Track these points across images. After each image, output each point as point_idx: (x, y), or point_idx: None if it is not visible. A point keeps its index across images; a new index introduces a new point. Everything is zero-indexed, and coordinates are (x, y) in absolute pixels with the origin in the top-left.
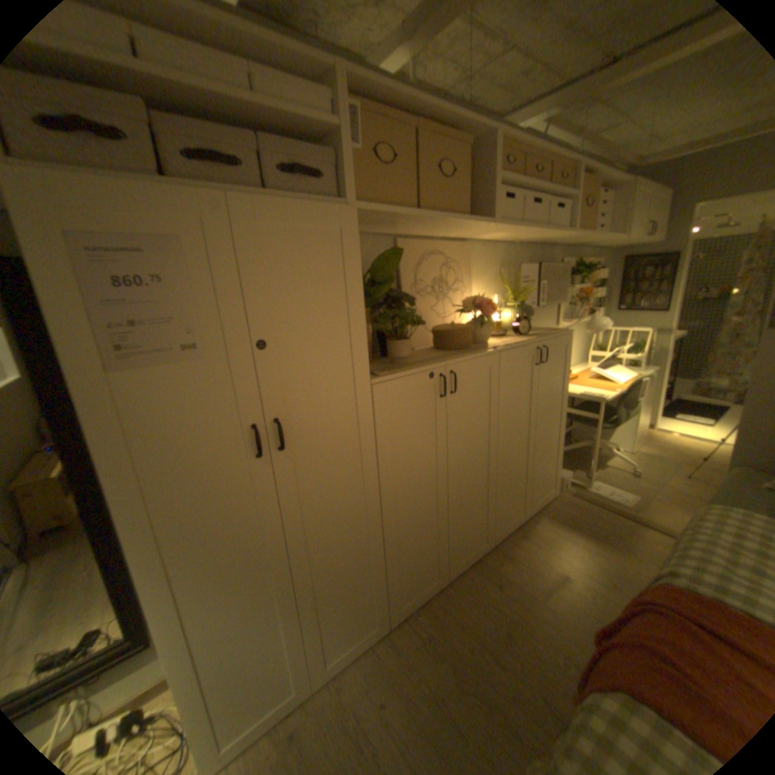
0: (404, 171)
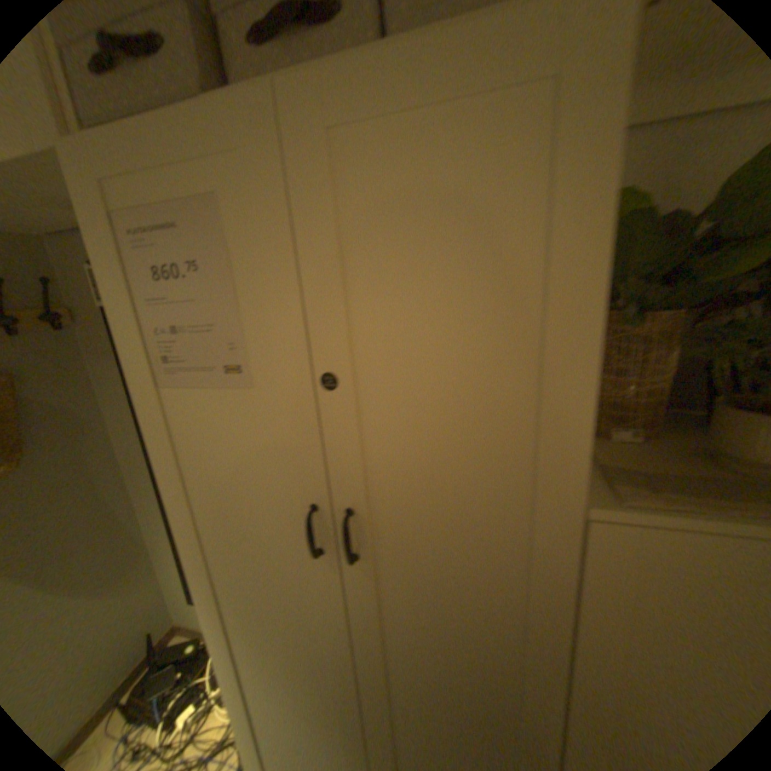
0: None
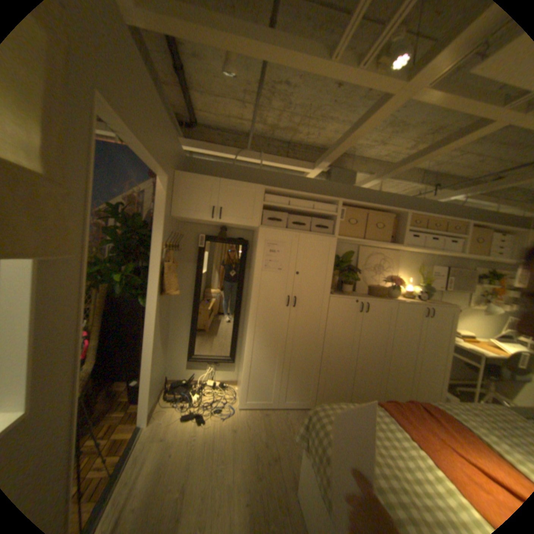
0: (362, 225)
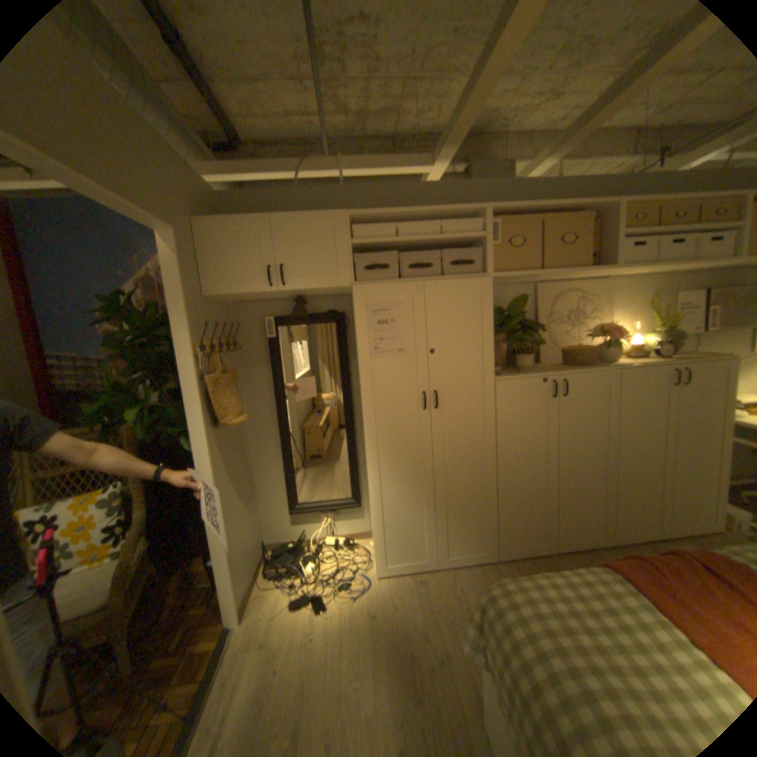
0: (535, 245)
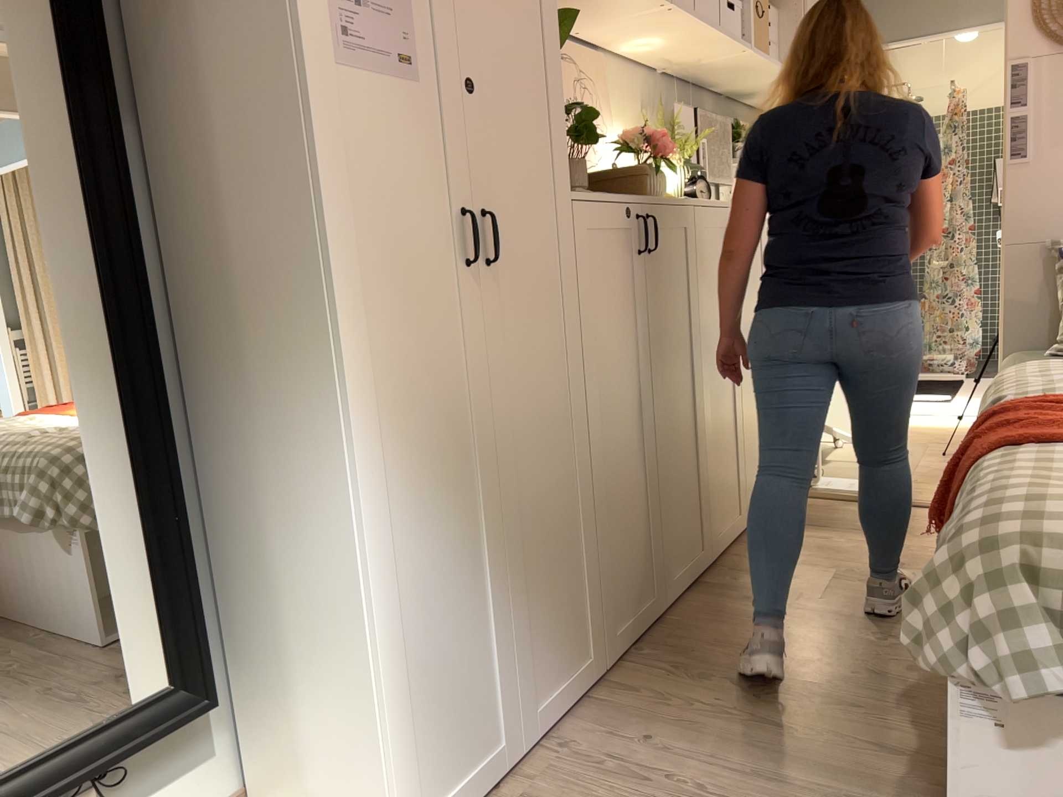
0: None
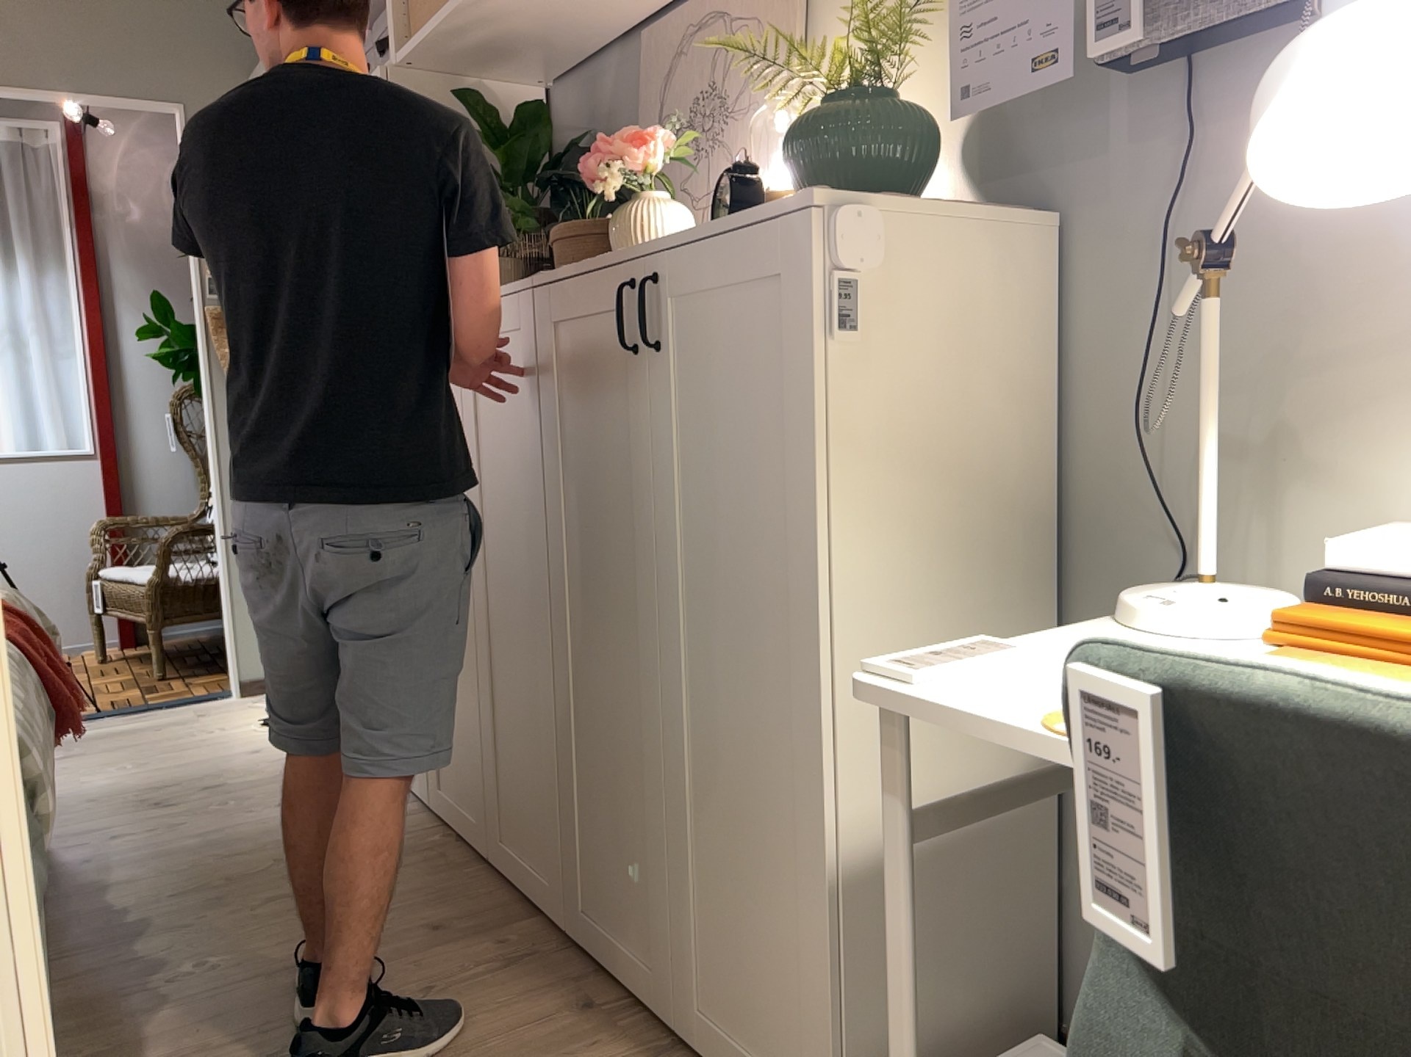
0: None
